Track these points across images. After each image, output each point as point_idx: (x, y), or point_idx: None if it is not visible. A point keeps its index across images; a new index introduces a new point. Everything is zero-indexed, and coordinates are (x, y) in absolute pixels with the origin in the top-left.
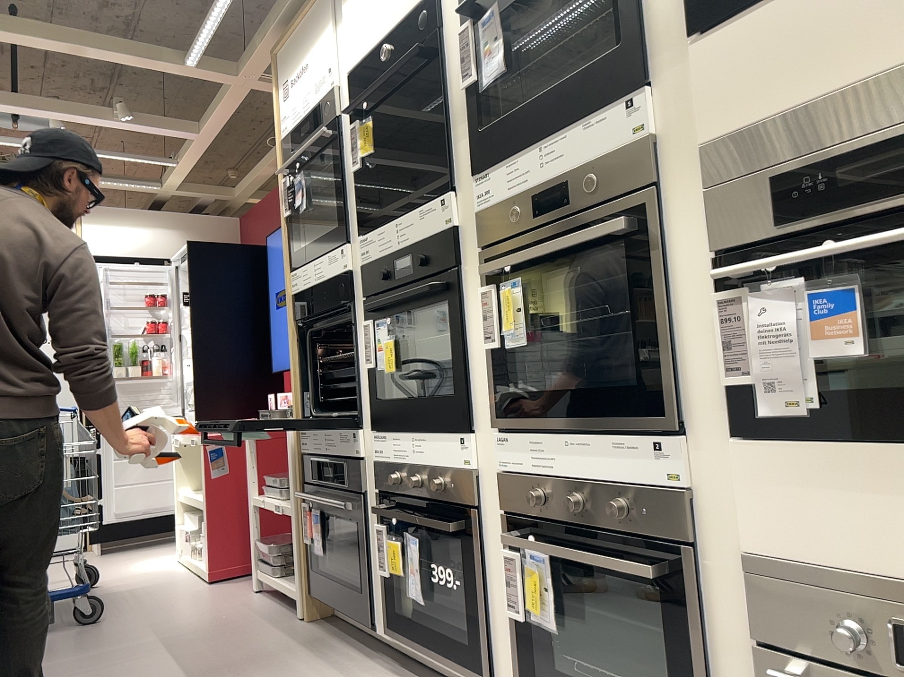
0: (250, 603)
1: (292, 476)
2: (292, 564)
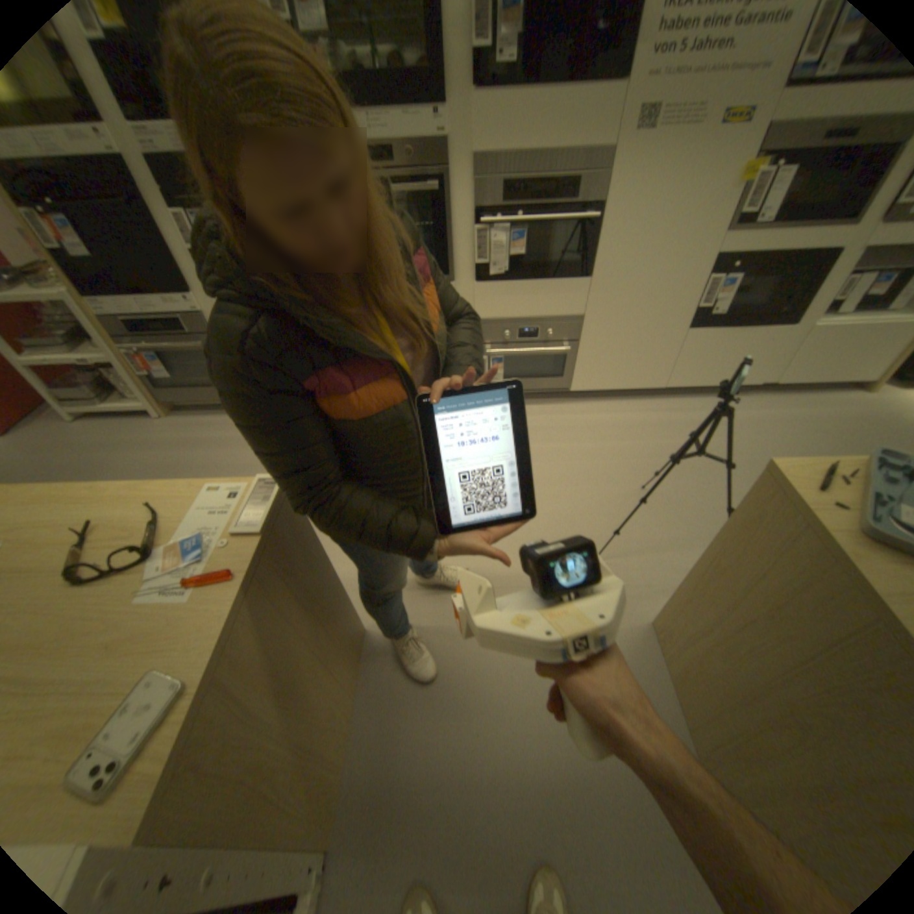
0: (87, 431)
1: (95, 337)
2: (101, 395)
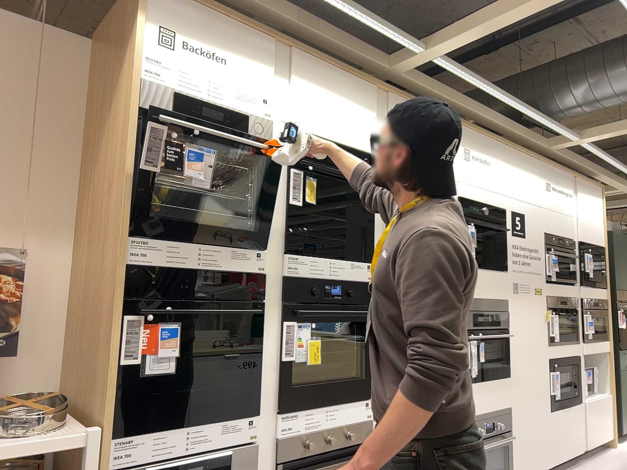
0: None
1: None
2: None
